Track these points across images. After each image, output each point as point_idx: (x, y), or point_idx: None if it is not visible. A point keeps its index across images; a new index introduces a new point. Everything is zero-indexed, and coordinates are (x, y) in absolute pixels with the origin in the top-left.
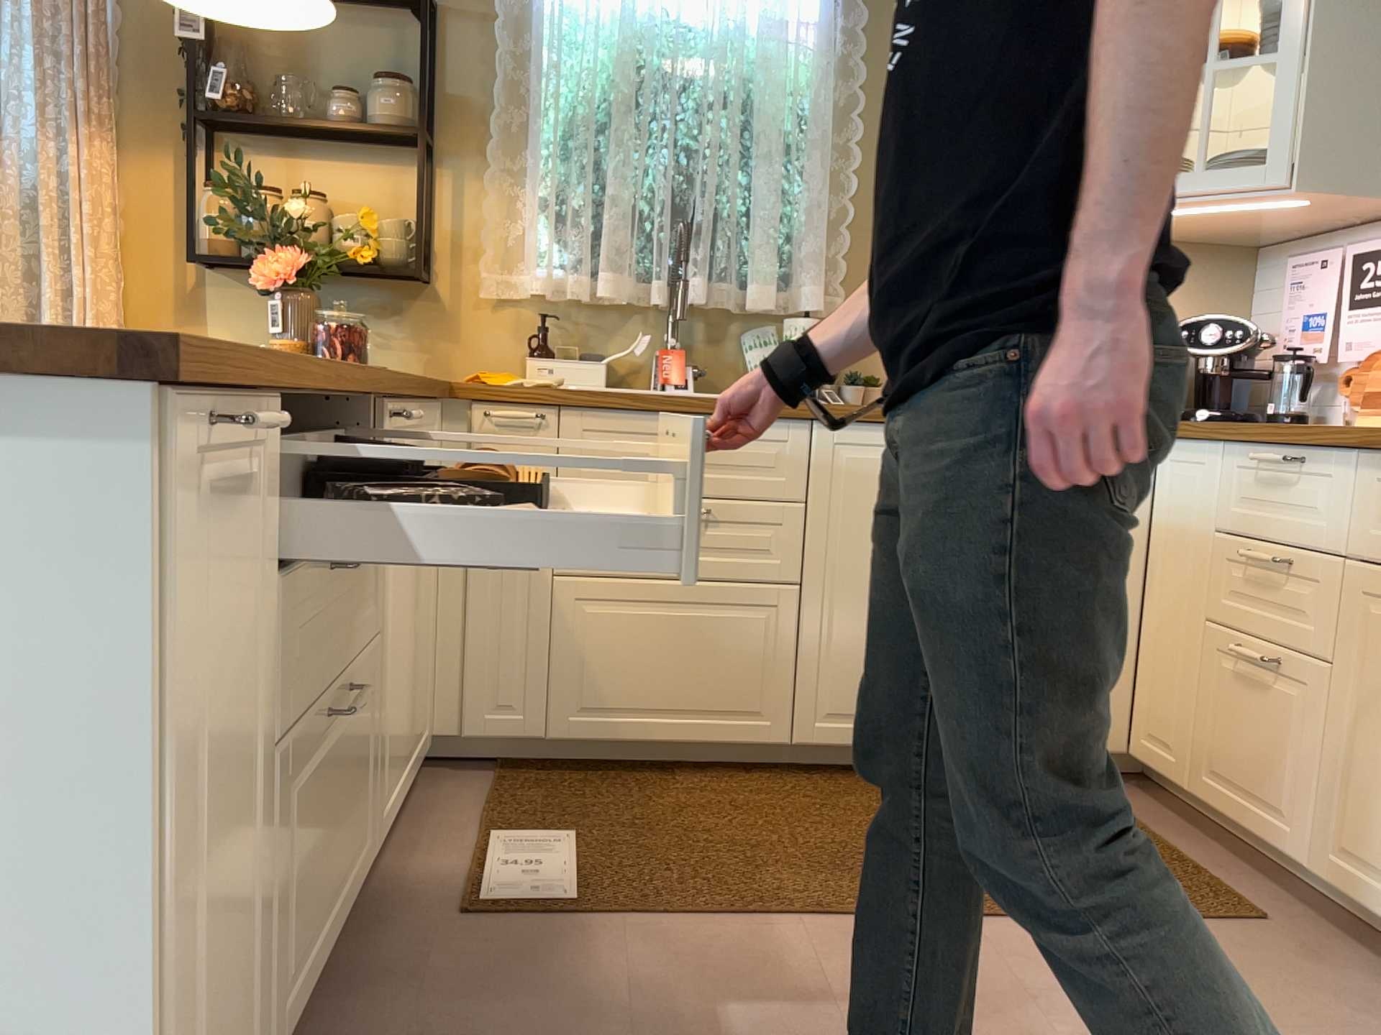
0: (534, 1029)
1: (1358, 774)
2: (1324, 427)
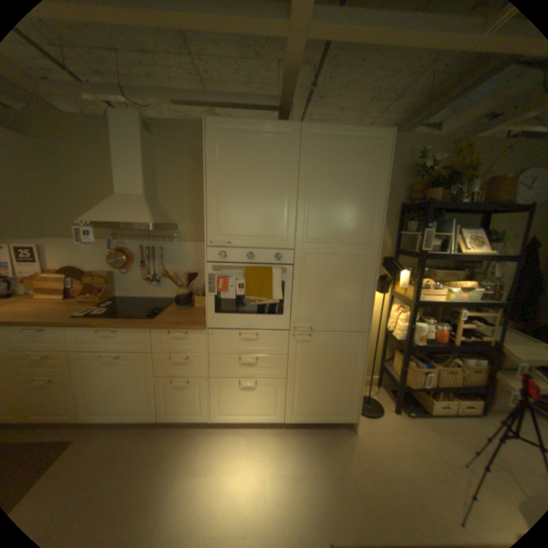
0: None
1: (85, 397)
2: (46, 320)
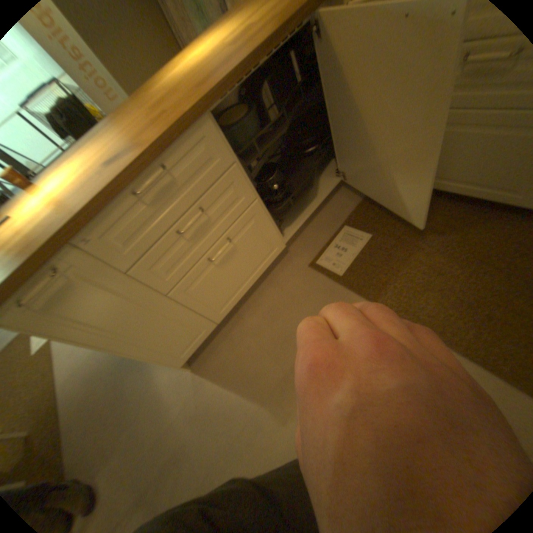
0: (292, 323)
1: None
2: None
